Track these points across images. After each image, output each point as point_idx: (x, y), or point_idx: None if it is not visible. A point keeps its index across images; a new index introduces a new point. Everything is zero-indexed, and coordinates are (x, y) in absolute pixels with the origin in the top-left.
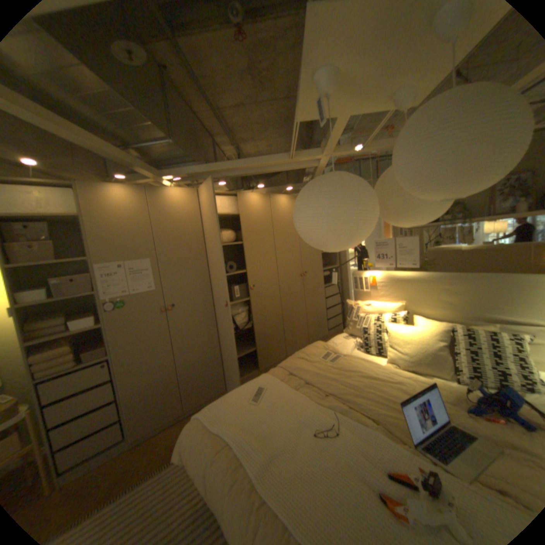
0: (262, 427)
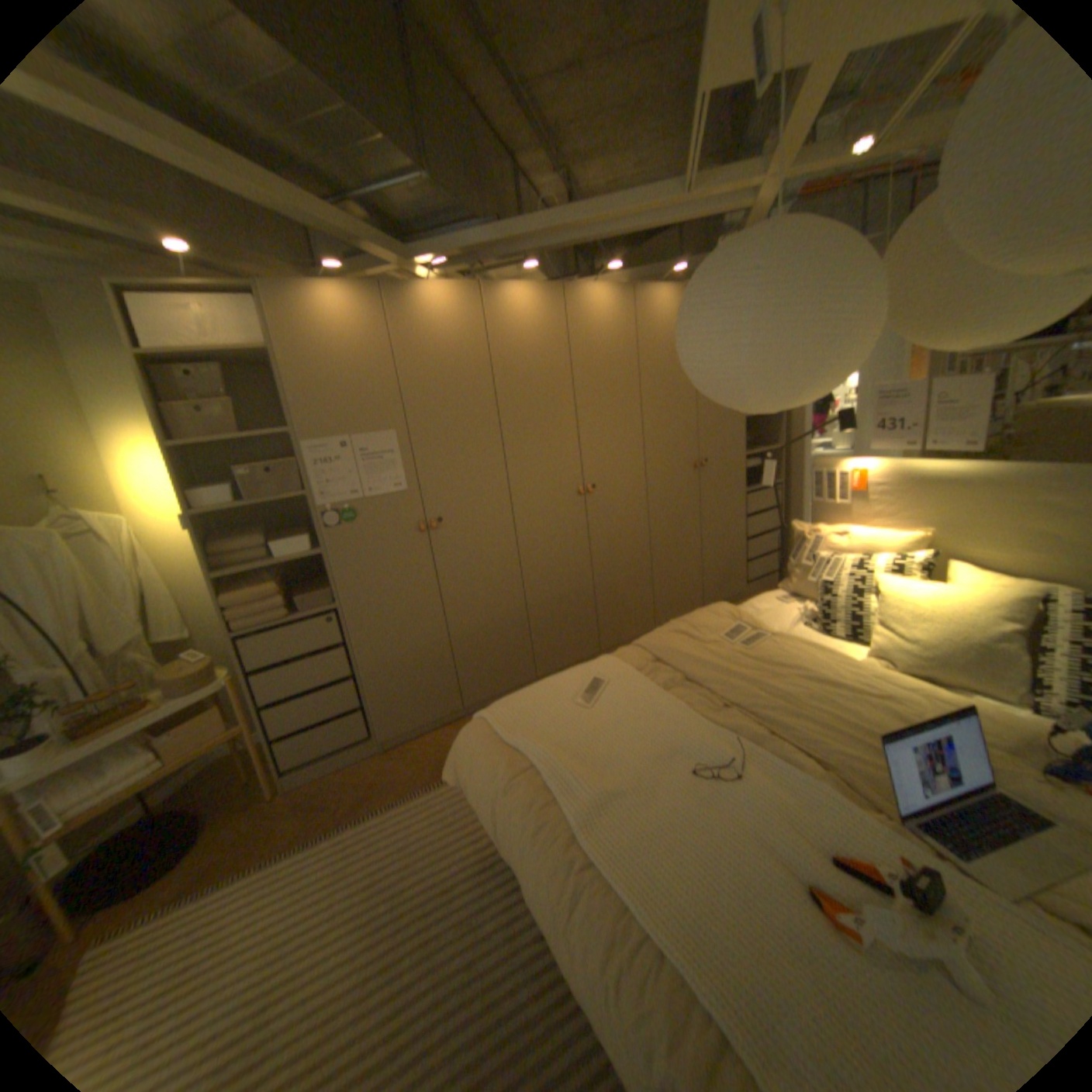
0: (596, 747)
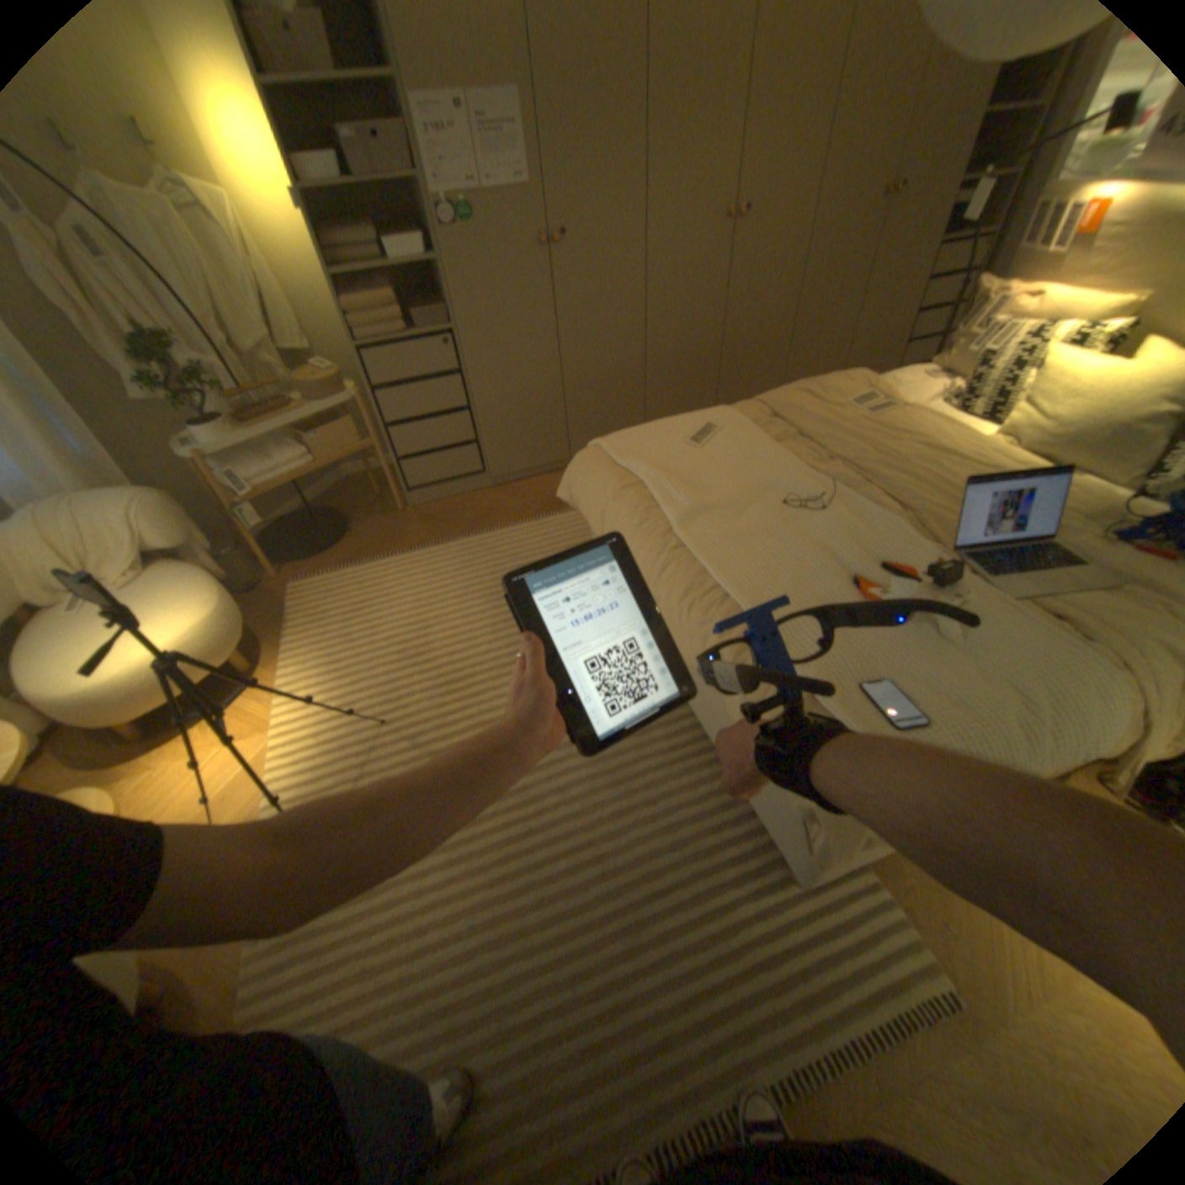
0: (697, 477)
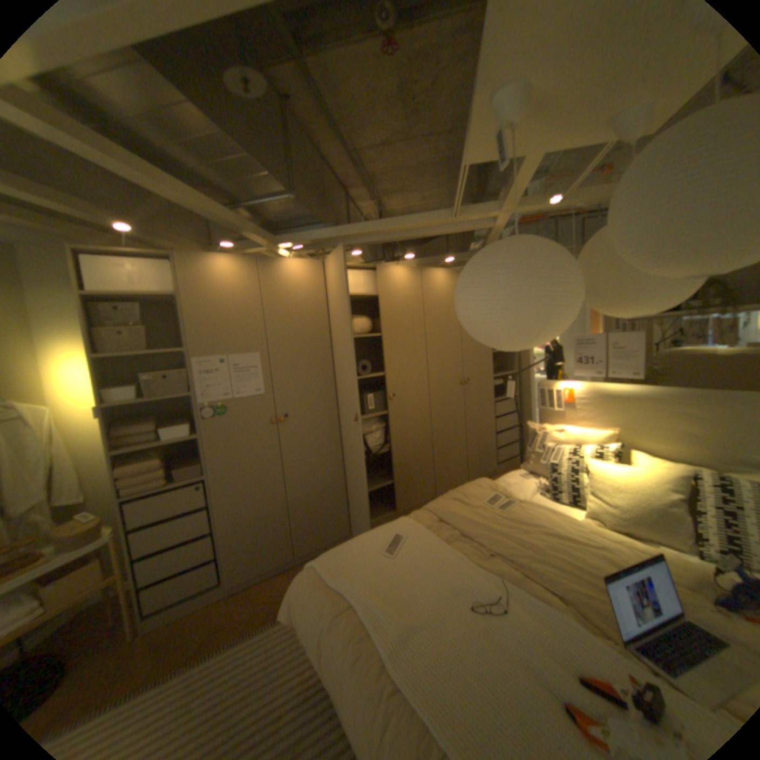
0: (398, 590)
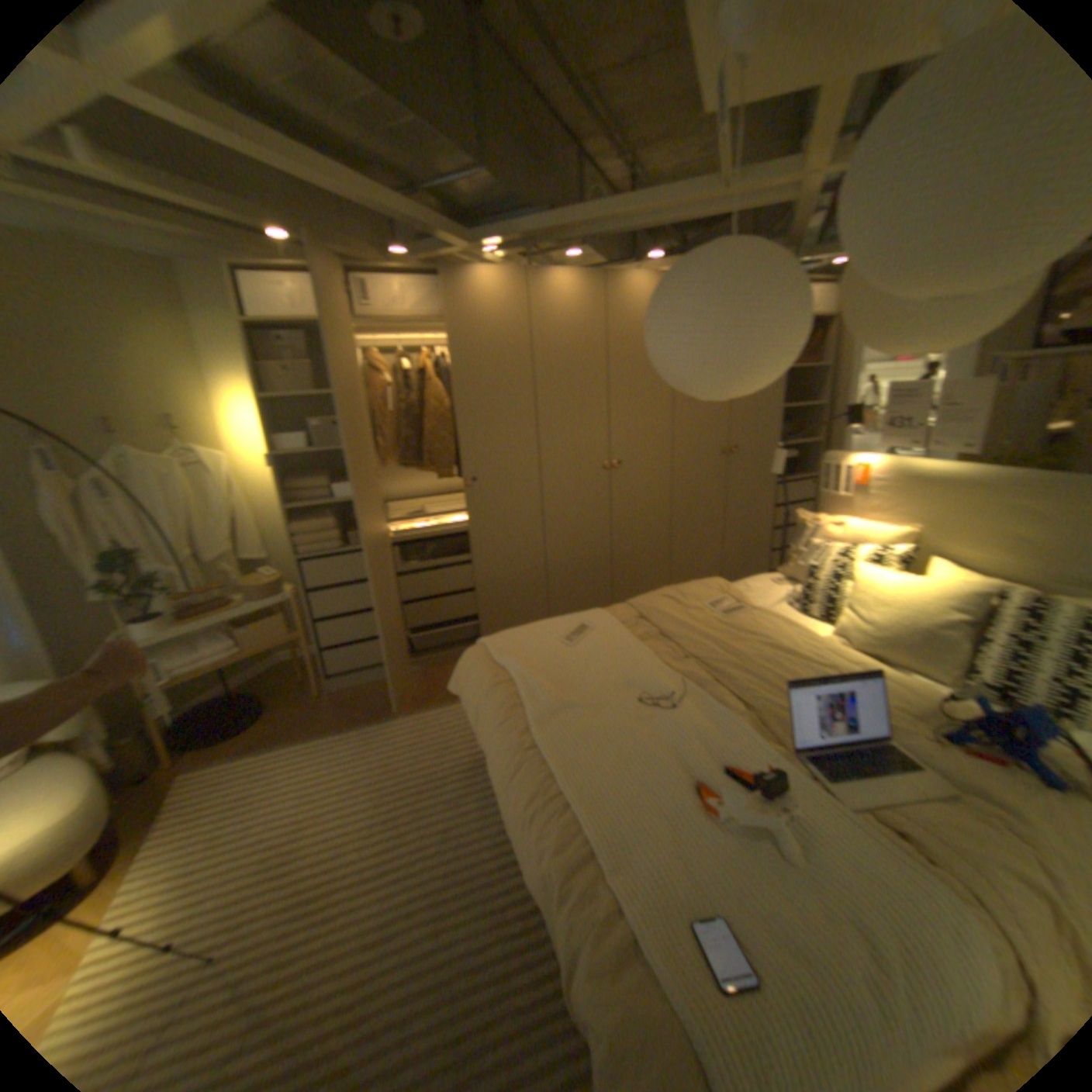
0: (565, 674)
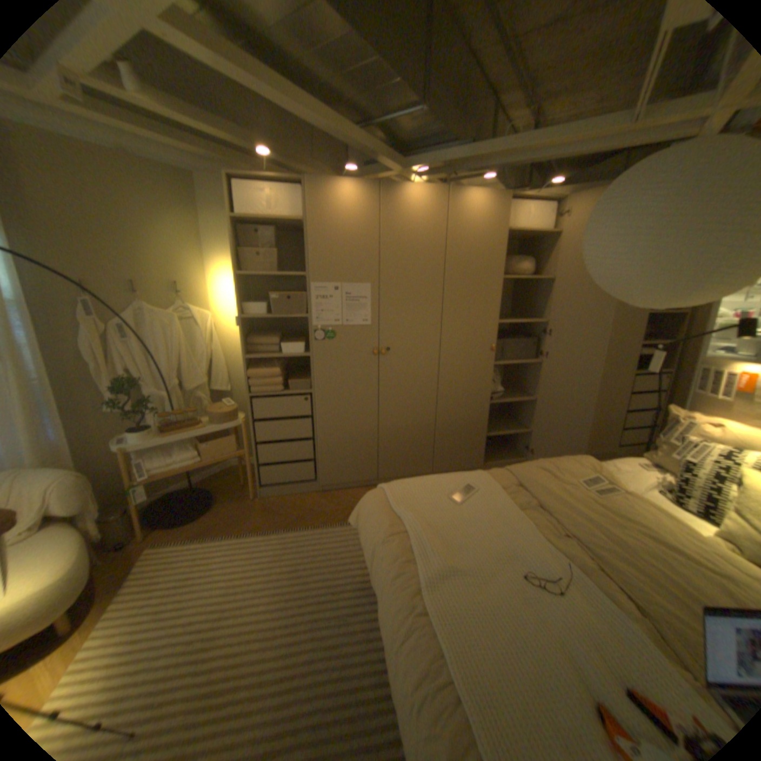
0: (455, 534)
